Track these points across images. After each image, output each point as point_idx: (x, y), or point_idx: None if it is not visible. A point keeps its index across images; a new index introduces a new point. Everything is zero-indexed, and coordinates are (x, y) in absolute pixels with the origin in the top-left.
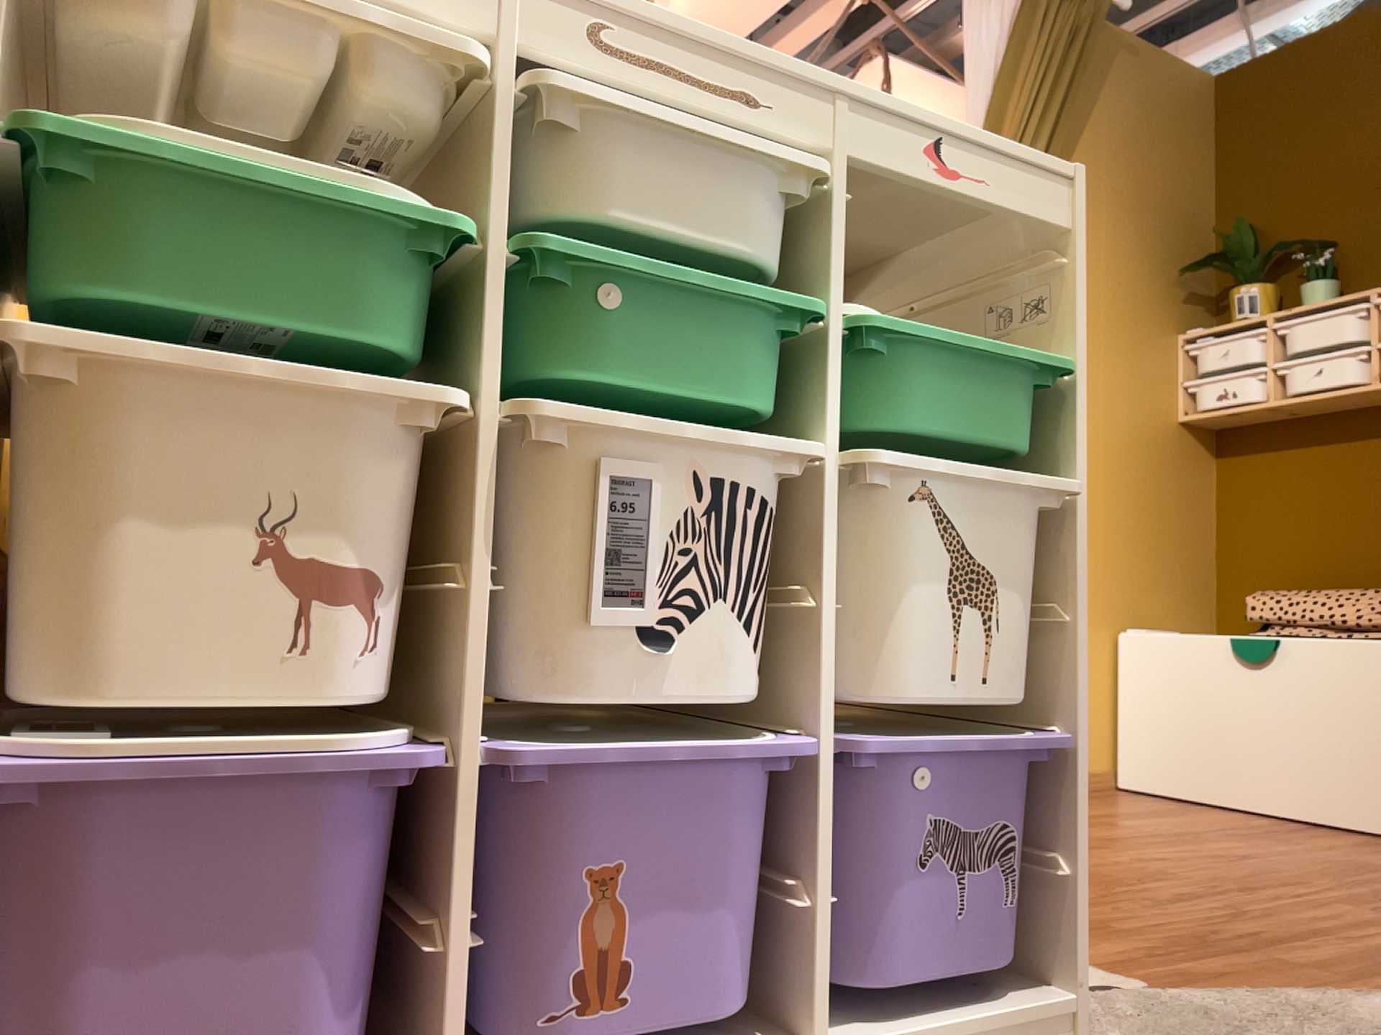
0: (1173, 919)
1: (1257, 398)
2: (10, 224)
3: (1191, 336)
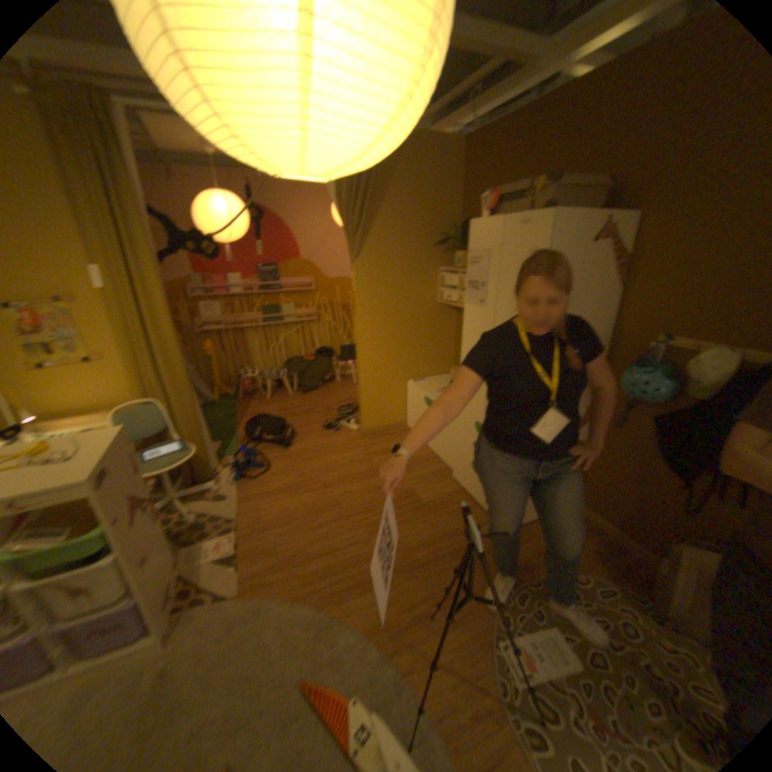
0: (296, 549)
1: (457, 303)
2: None
3: (444, 270)
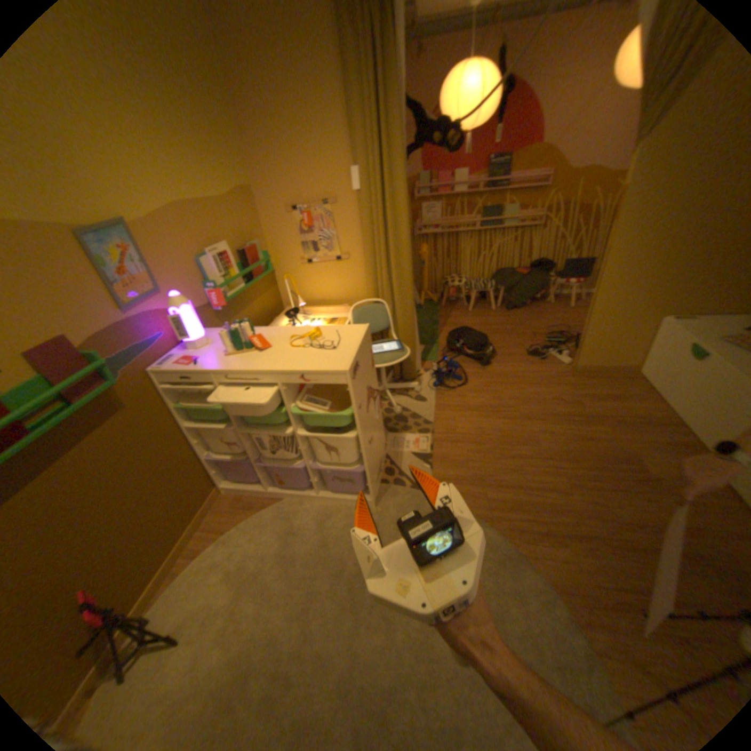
0: (488, 470)
1: None
2: (179, 413)
3: None
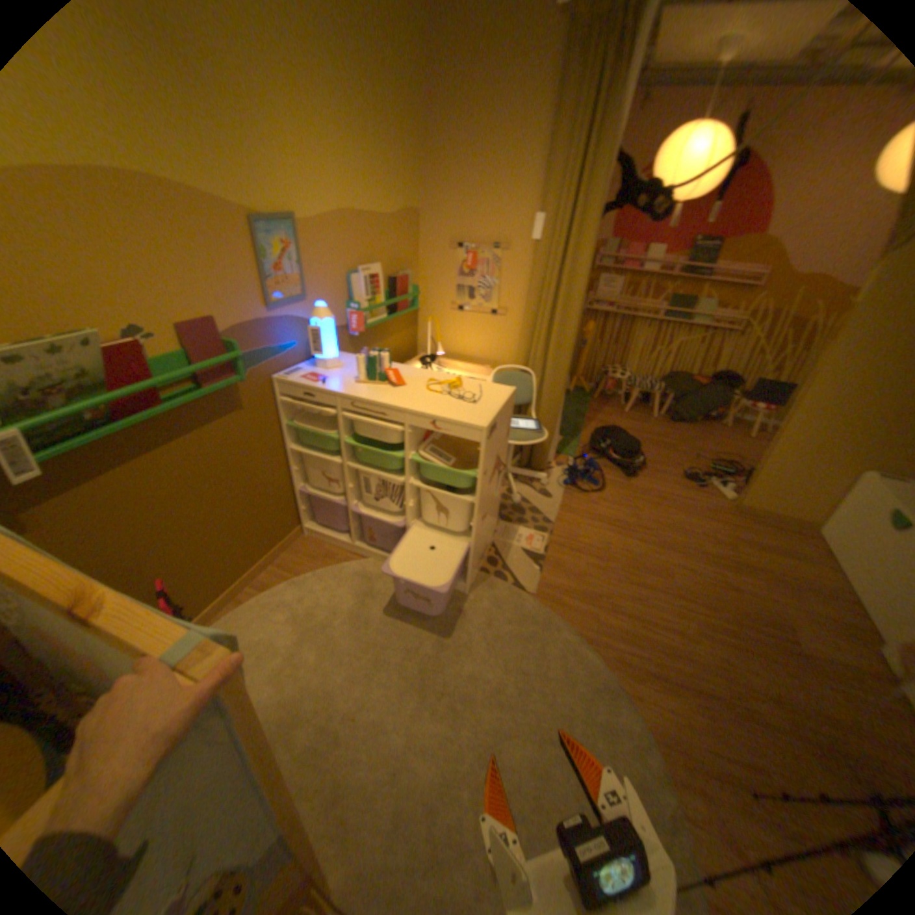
0: (606, 591)
1: None
2: (288, 432)
3: None
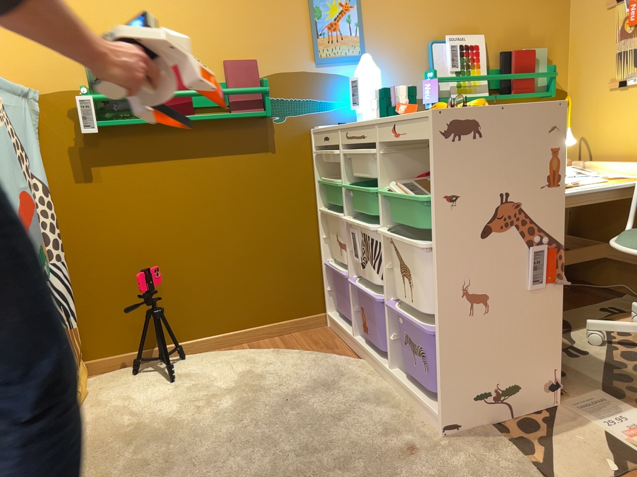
0: None
1: None
2: (320, 191)
3: None
